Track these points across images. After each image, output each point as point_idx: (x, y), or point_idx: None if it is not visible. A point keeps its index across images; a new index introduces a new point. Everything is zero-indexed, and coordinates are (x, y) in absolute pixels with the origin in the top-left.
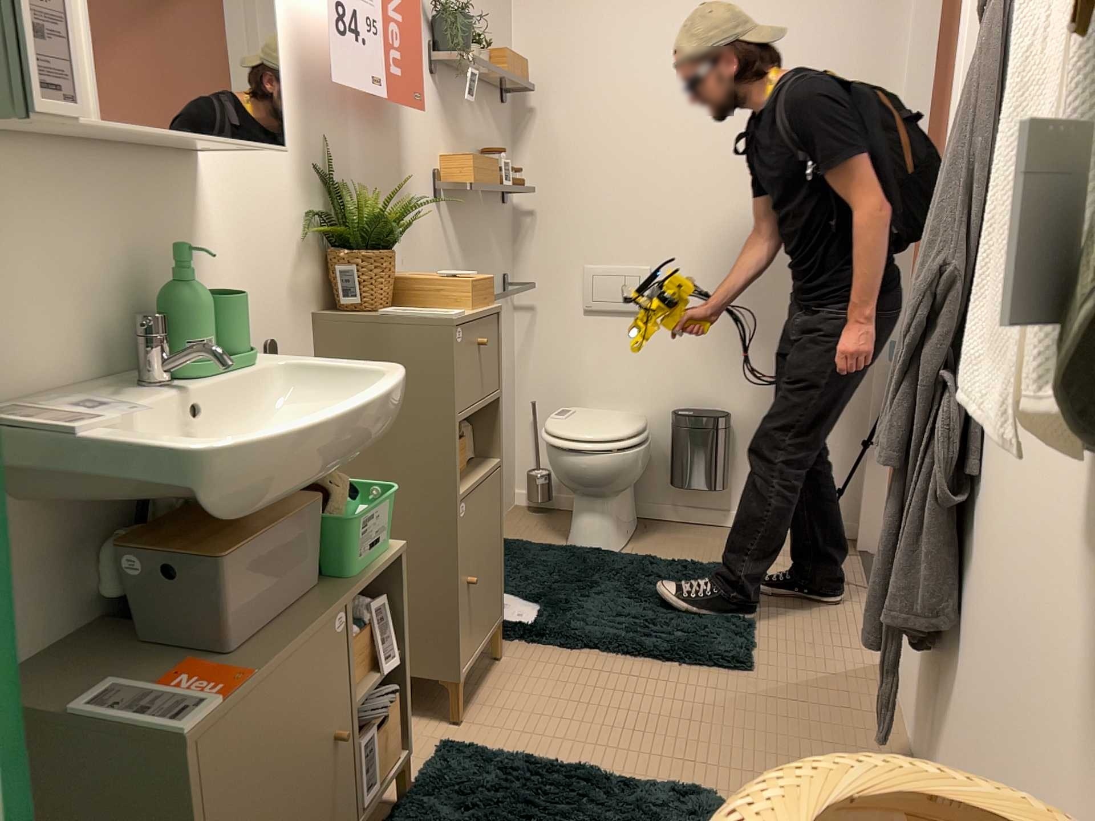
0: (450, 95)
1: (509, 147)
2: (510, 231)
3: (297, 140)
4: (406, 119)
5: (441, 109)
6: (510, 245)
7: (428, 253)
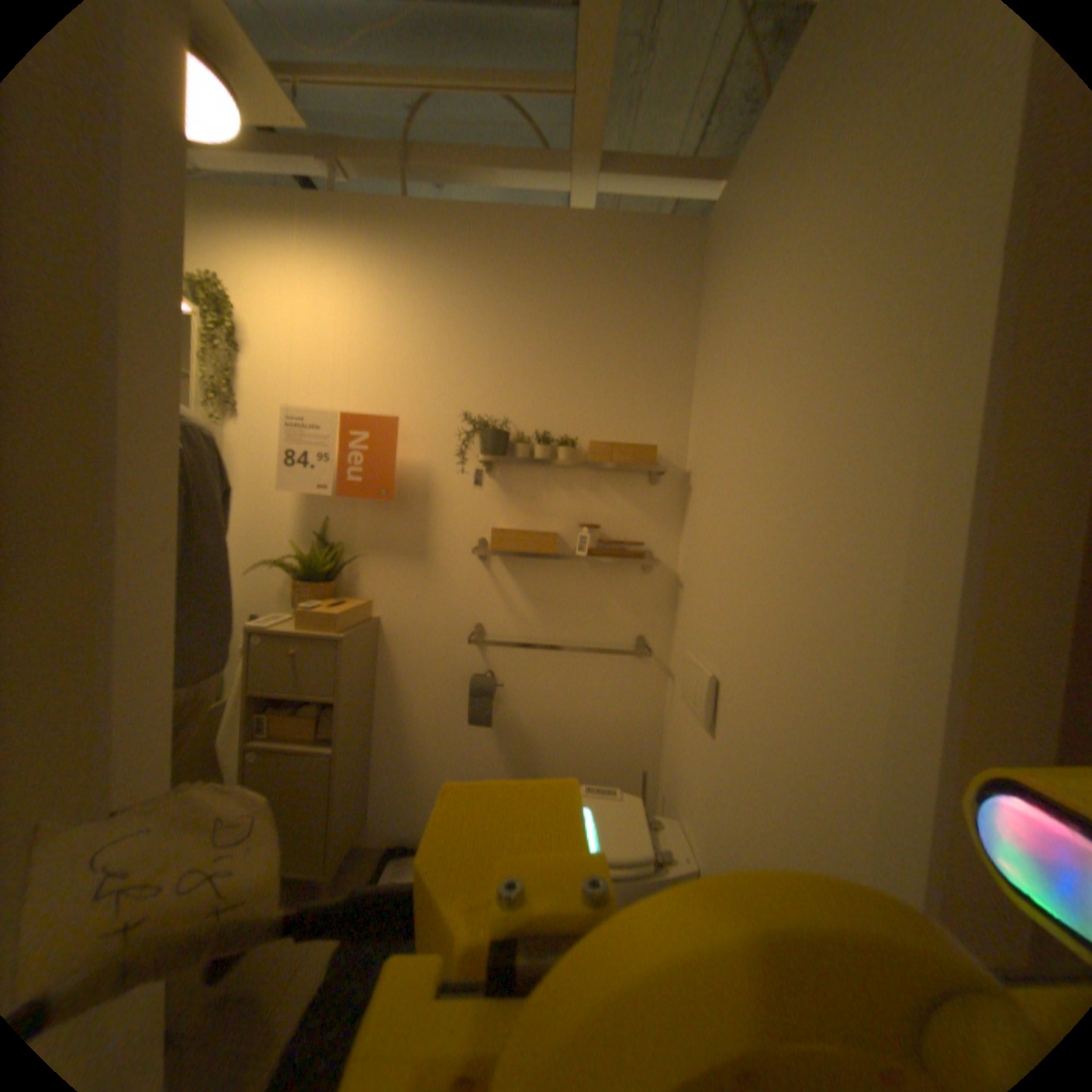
0: (520, 479)
1: (671, 517)
2: (664, 595)
3: (297, 516)
4: (436, 500)
5: (500, 491)
6: (663, 608)
7: (461, 593)
